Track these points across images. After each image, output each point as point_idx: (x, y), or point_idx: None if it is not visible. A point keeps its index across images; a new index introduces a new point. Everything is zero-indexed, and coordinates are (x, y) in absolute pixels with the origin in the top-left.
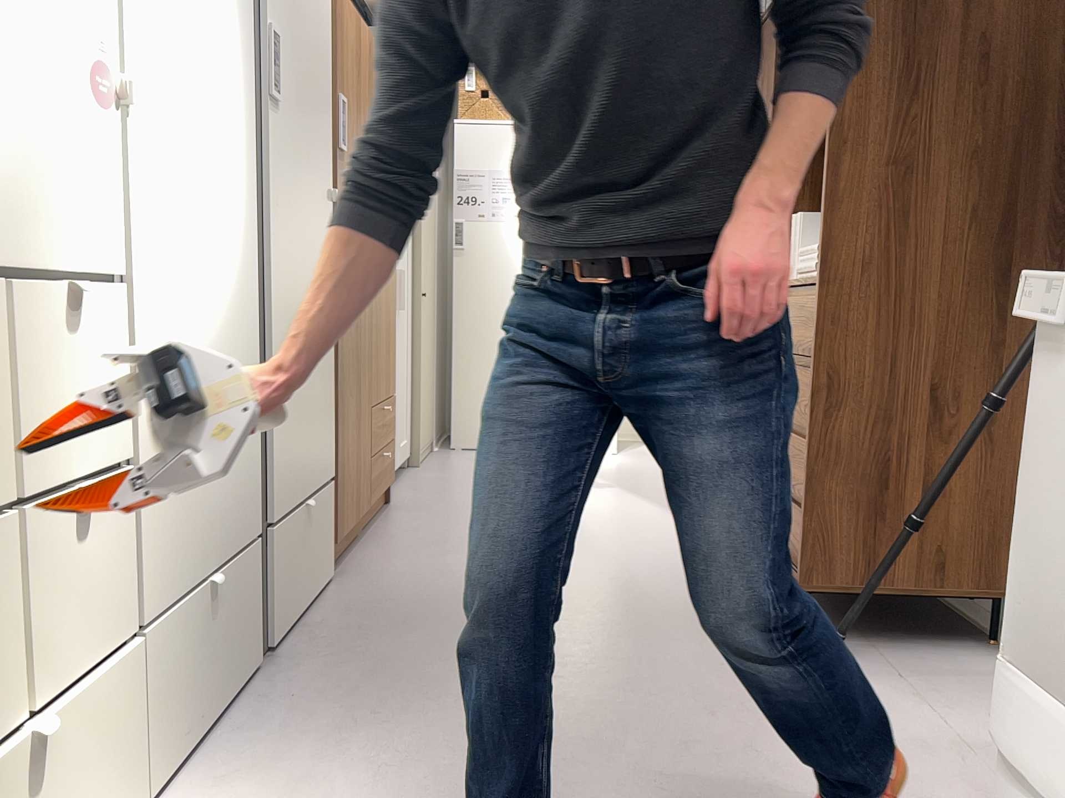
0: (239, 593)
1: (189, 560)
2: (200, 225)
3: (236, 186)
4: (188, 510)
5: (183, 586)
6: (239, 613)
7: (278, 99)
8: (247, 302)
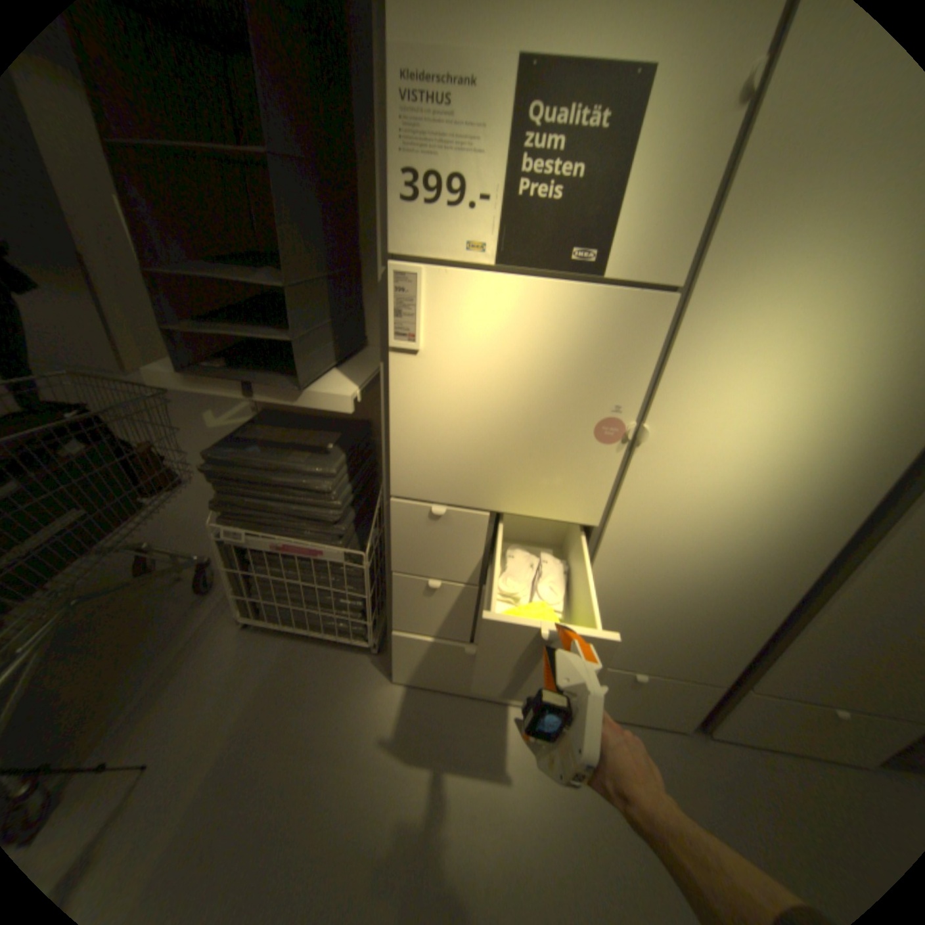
0: (679, 697)
1: (624, 659)
2: (738, 513)
3: (837, 491)
4: (633, 641)
5: (612, 665)
6: (674, 704)
7: None
8: (804, 570)
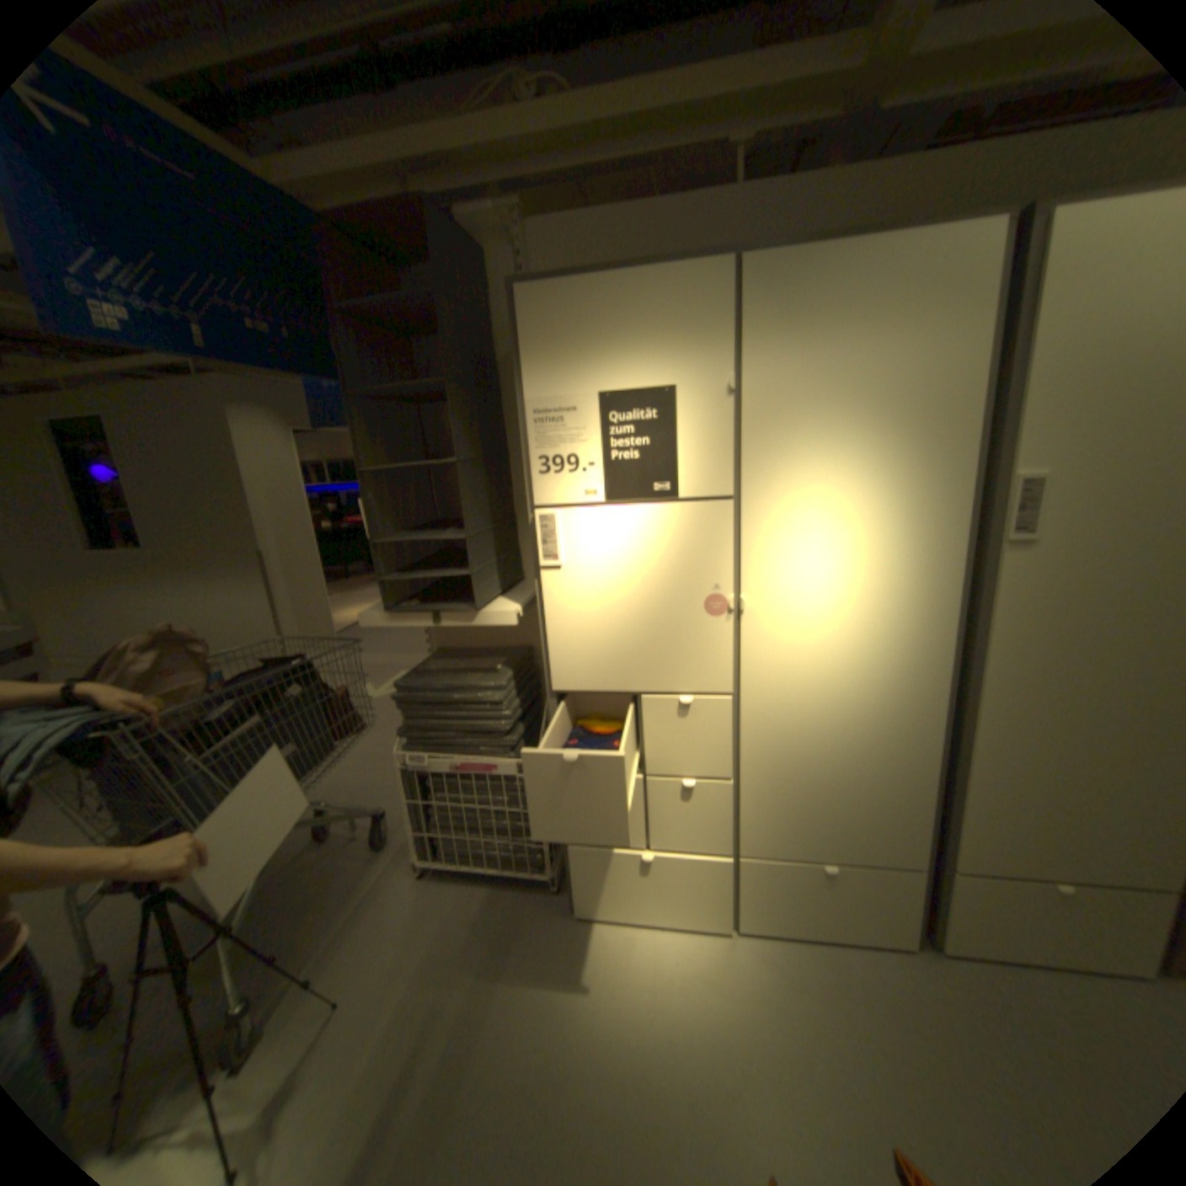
0: (881, 893)
1: (805, 847)
2: (845, 661)
3: (917, 628)
4: (806, 821)
5: (795, 857)
6: (879, 904)
7: (1045, 535)
8: (930, 711)
